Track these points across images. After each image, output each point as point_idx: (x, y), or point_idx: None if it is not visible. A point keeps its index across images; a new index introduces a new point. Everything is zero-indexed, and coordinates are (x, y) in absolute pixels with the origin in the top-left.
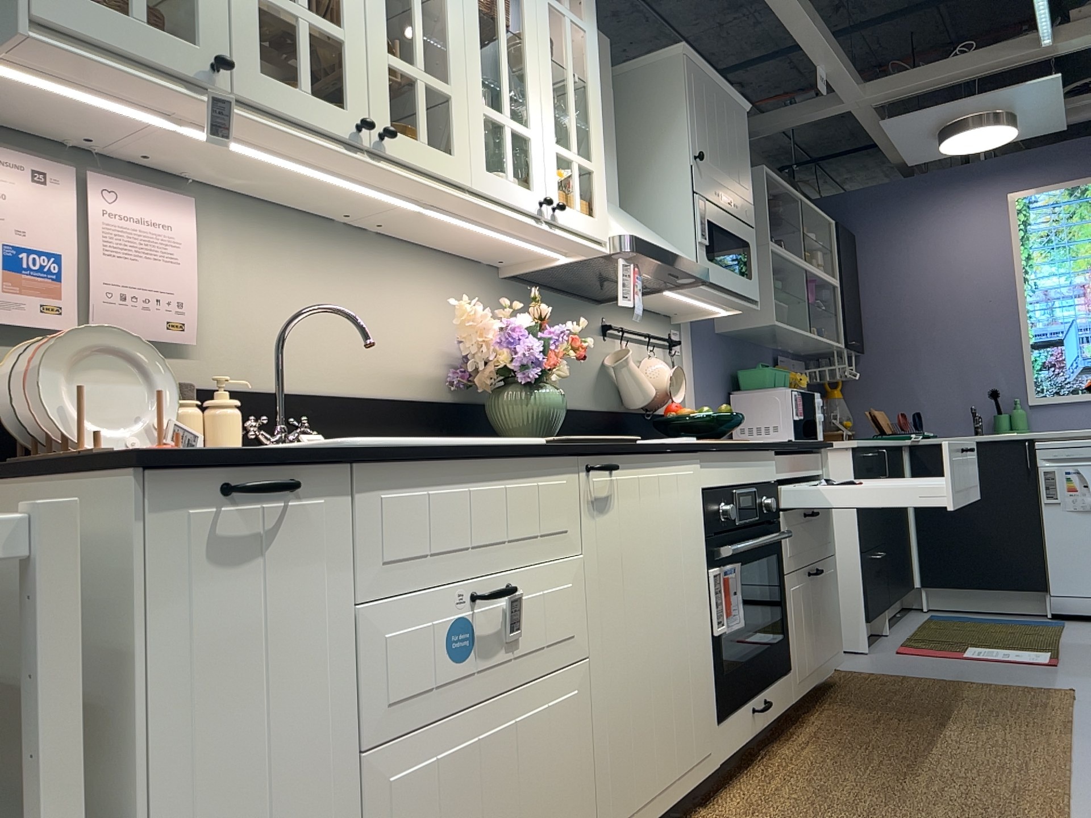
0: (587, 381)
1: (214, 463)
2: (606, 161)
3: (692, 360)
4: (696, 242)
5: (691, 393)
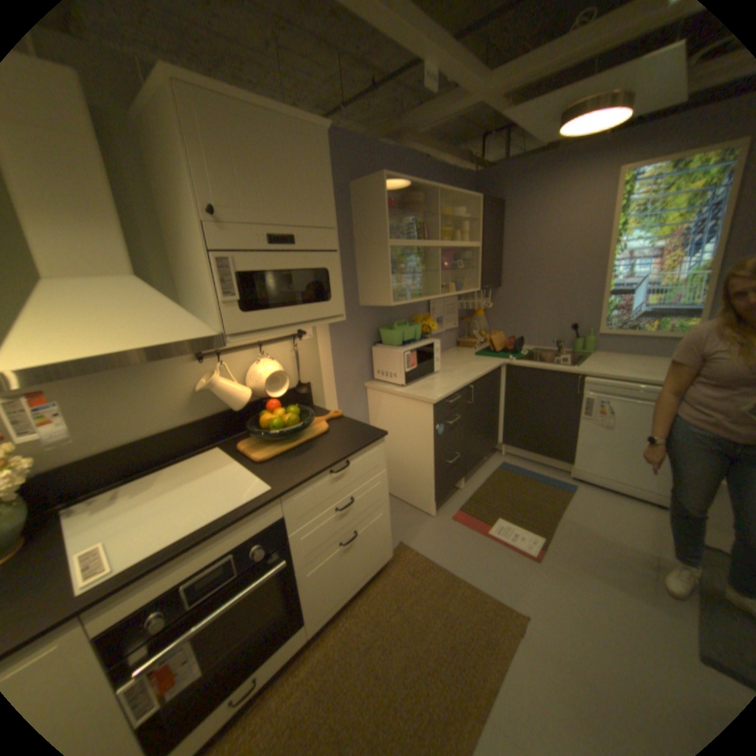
0: (171, 406)
1: None
2: (85, 232)
3: (325, 337)
4: (216, 302)
5: (324, 361)
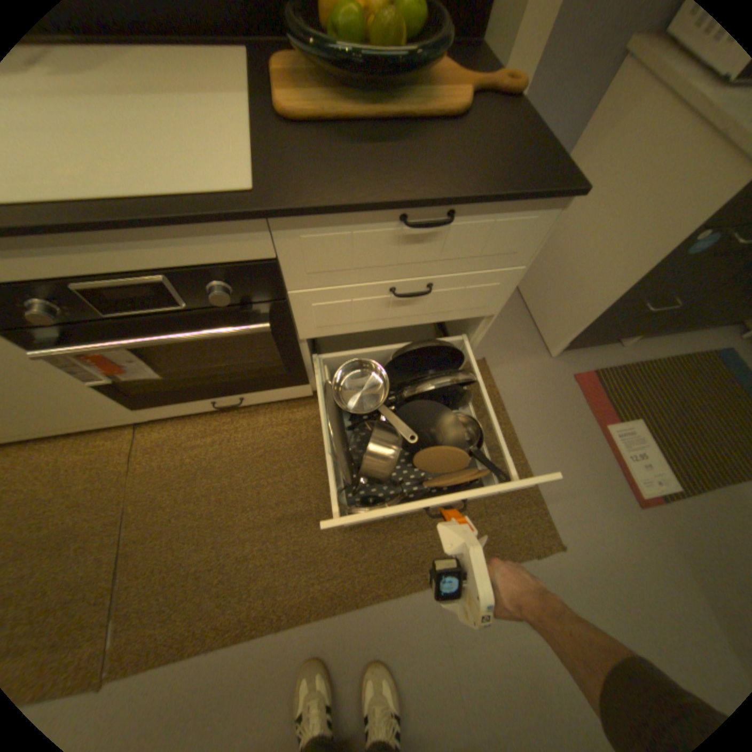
0: None
1: None
2: None
3: None
4: None
5: None
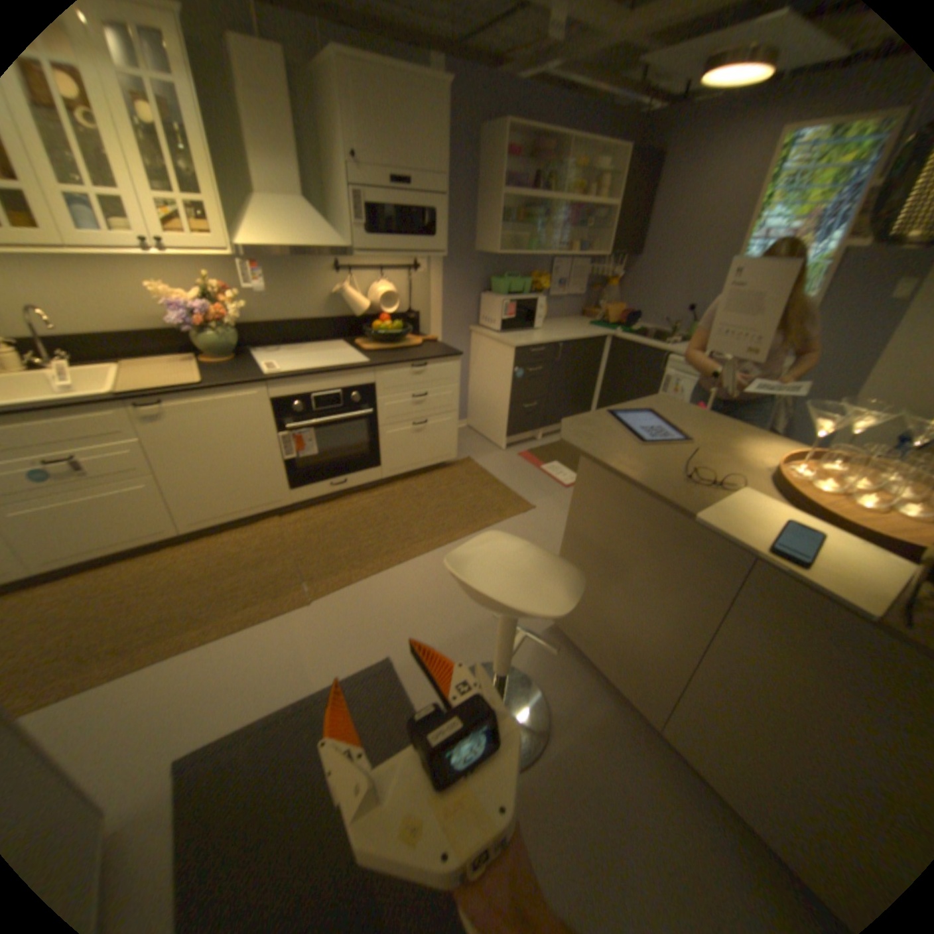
0: (317, 301)
1: None
2: (280, 163)
3: (439, 274)
4: (351, 224)
5: (435, 295)
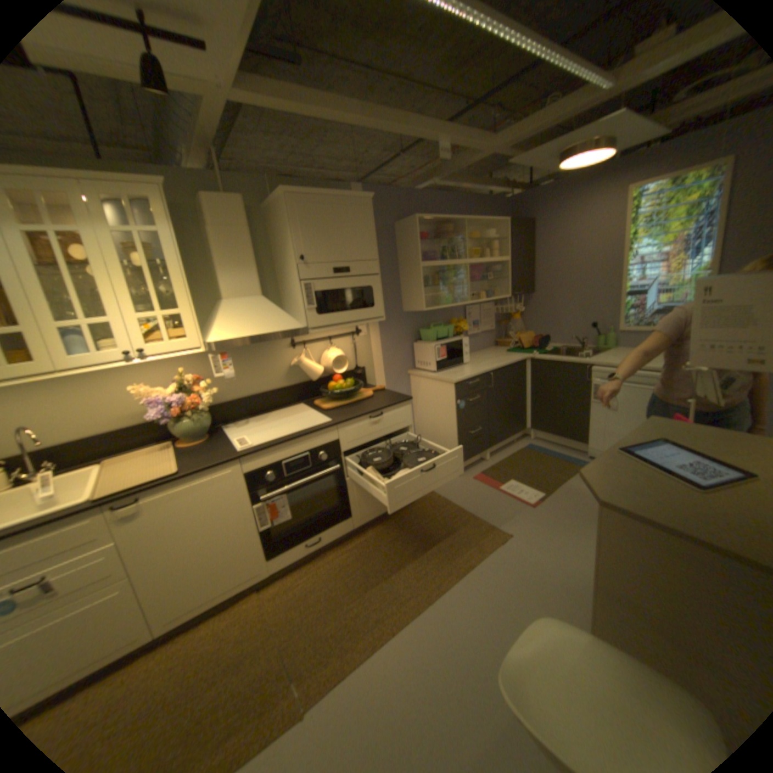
0: (276, 375)
1: None
2: (241, 275)
3: (376, 335)
4: (303, 310)
5: (375, 353)
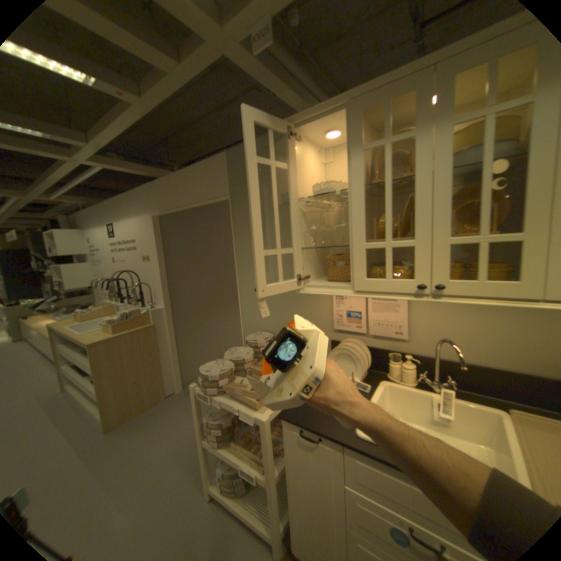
0: None
1: (297, 426)
2: None
3: None
4: None
5: None
